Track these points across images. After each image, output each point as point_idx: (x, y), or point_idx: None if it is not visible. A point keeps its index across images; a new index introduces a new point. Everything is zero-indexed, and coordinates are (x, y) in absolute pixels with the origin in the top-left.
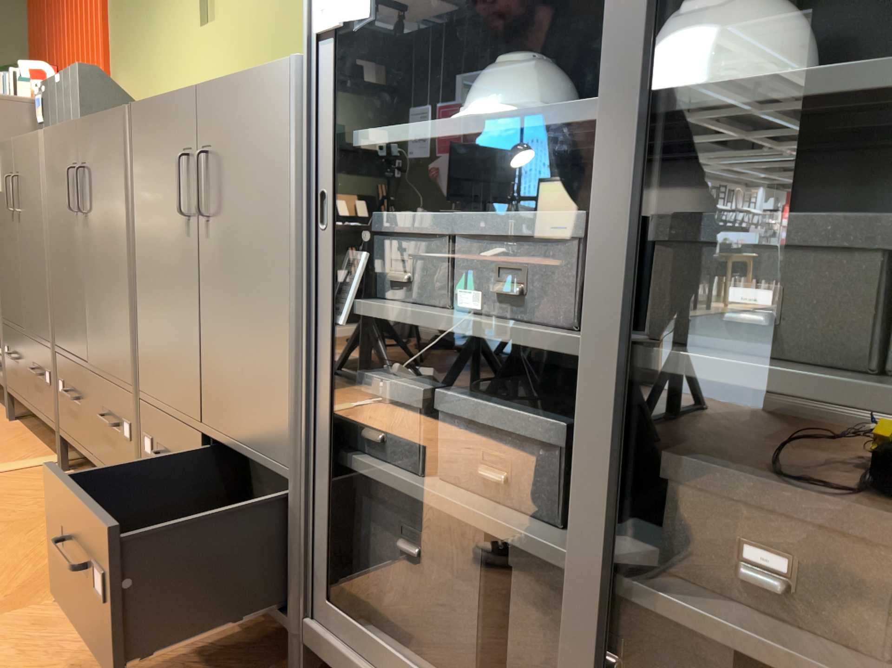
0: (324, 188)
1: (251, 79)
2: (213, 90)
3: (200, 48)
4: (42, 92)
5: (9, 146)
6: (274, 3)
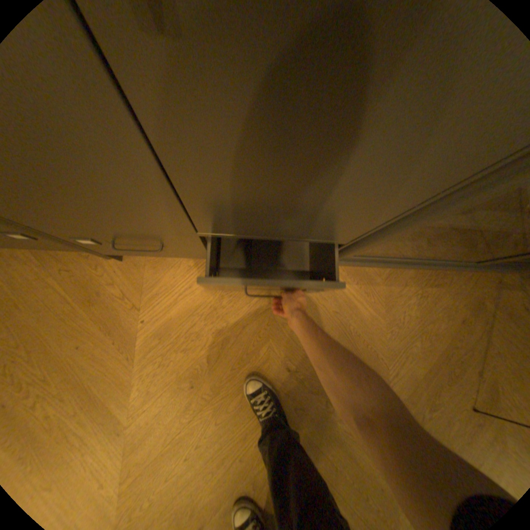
0: None
1: None
2: None
3: None
4: None
5: None
6: None
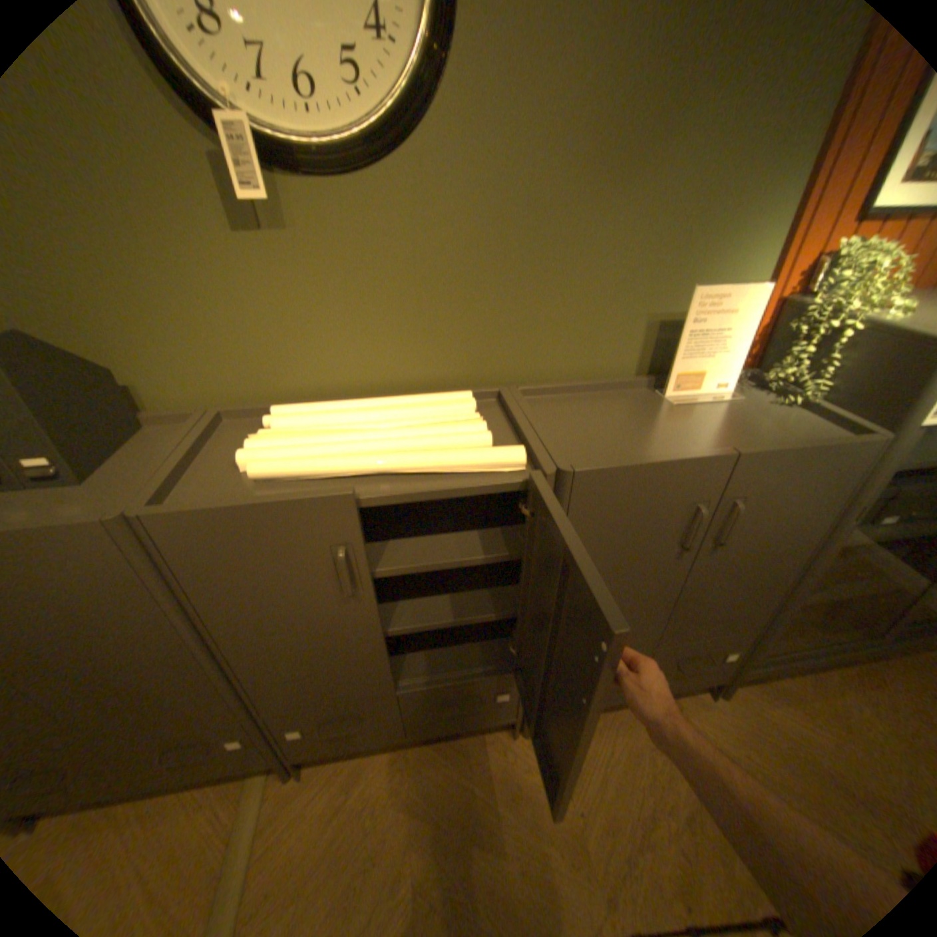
0: (867, 505)
1: (834, 451)
2: (772, 457)
3: (239, 263)
4: None
5: None
6: (461, 233)
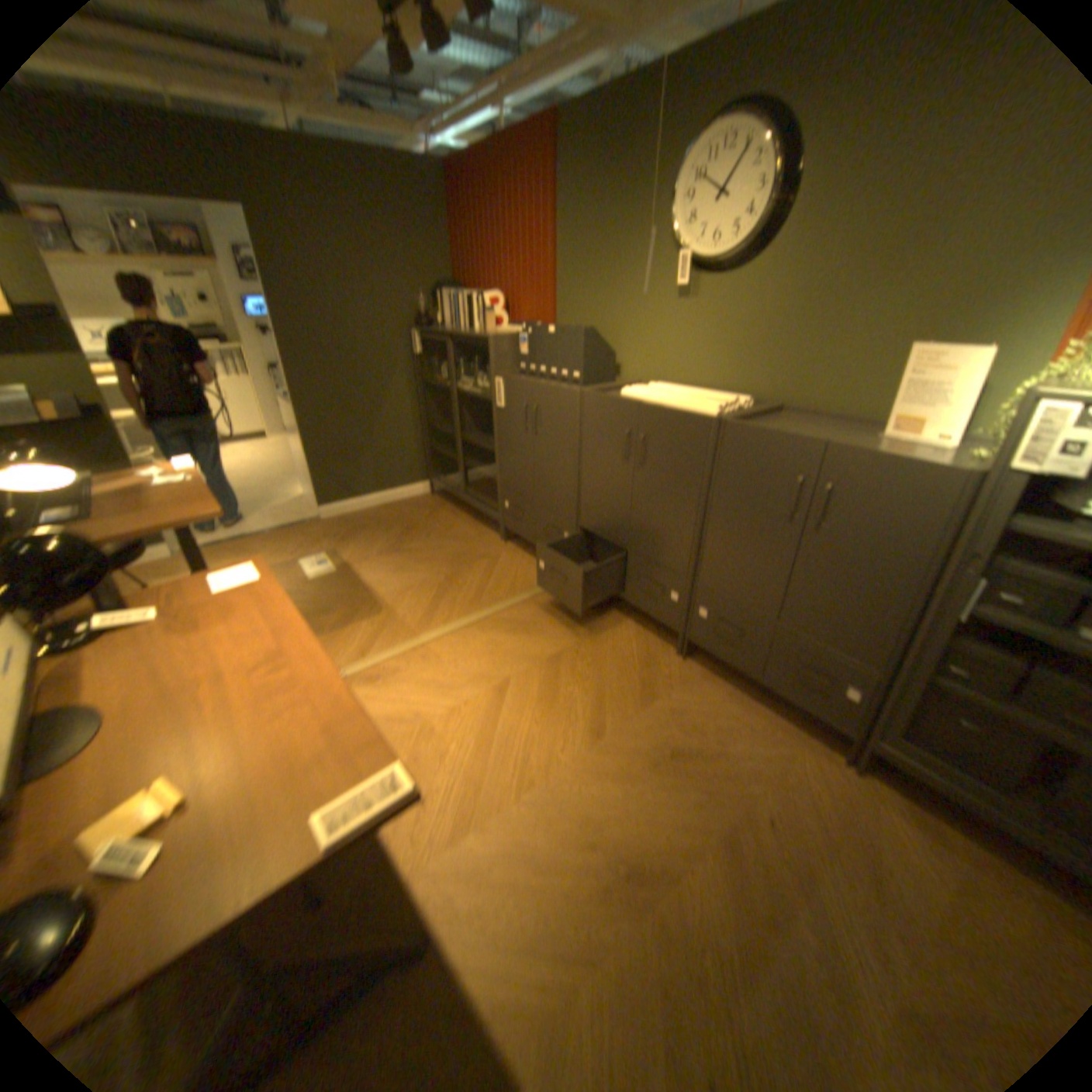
0: (979, 552)
1: (910, 465)
2: (853, 452)
3: (675, 313)
4: (526, 329)
5: (525, 382)
6: (776, 302)
